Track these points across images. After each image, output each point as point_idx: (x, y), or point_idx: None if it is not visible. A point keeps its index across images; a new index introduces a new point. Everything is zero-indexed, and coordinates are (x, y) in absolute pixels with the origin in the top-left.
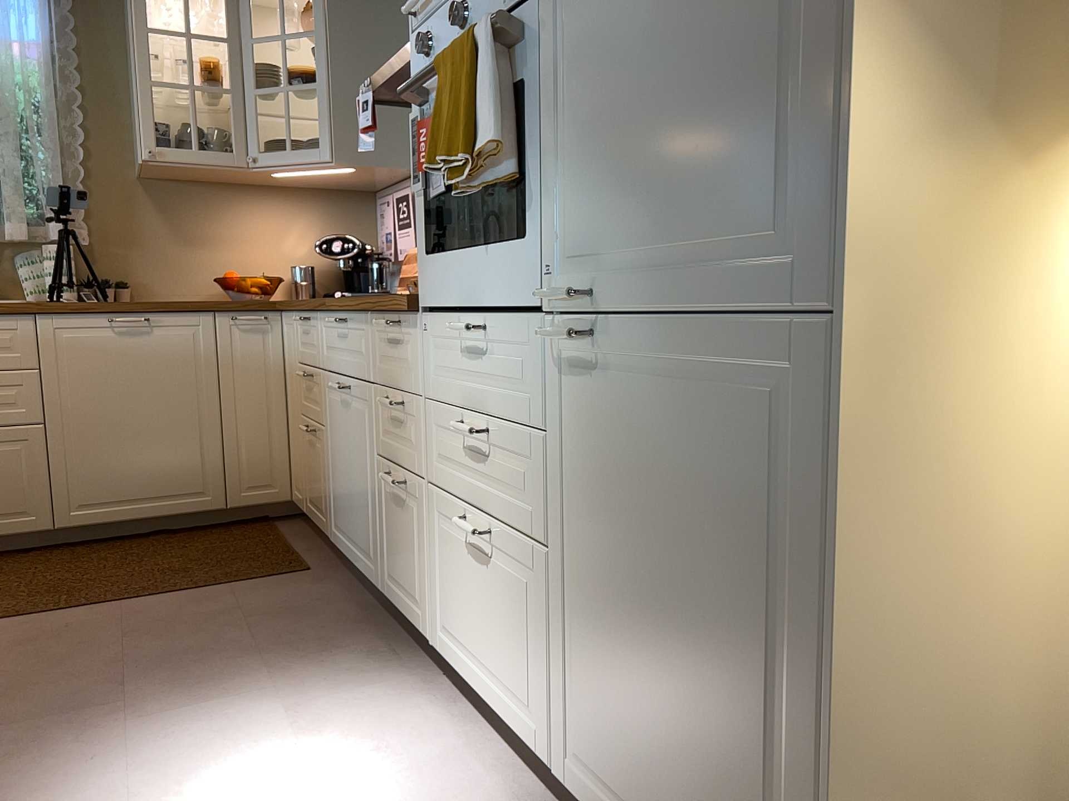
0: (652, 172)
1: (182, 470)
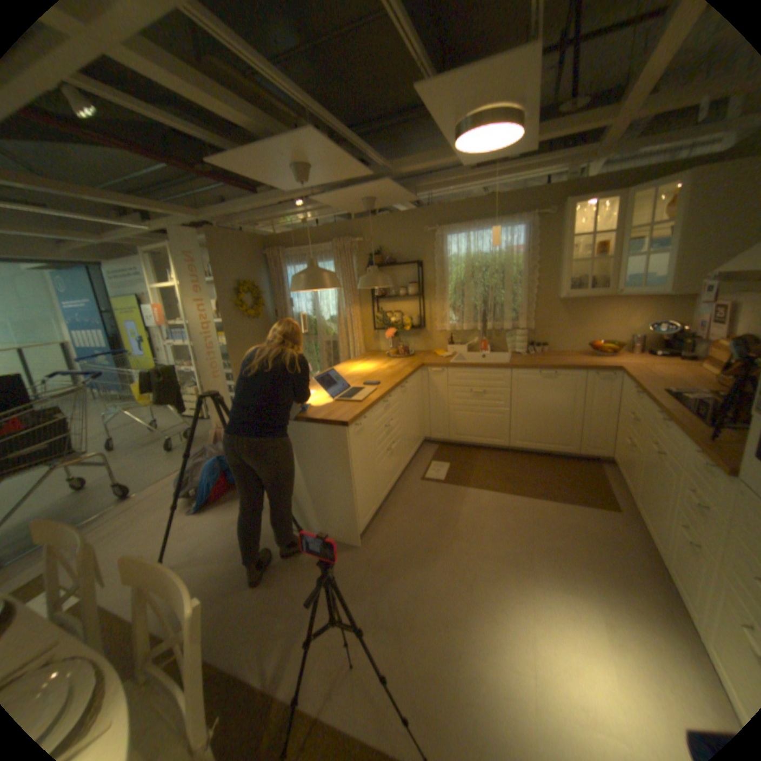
0: None
1: (561, 435)
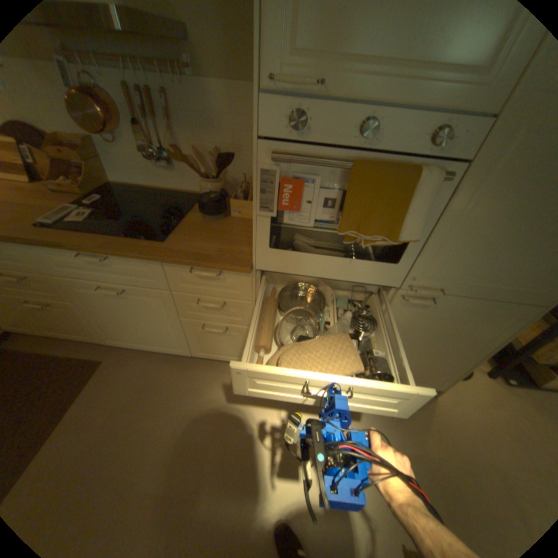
0: (496, 263)
1: None
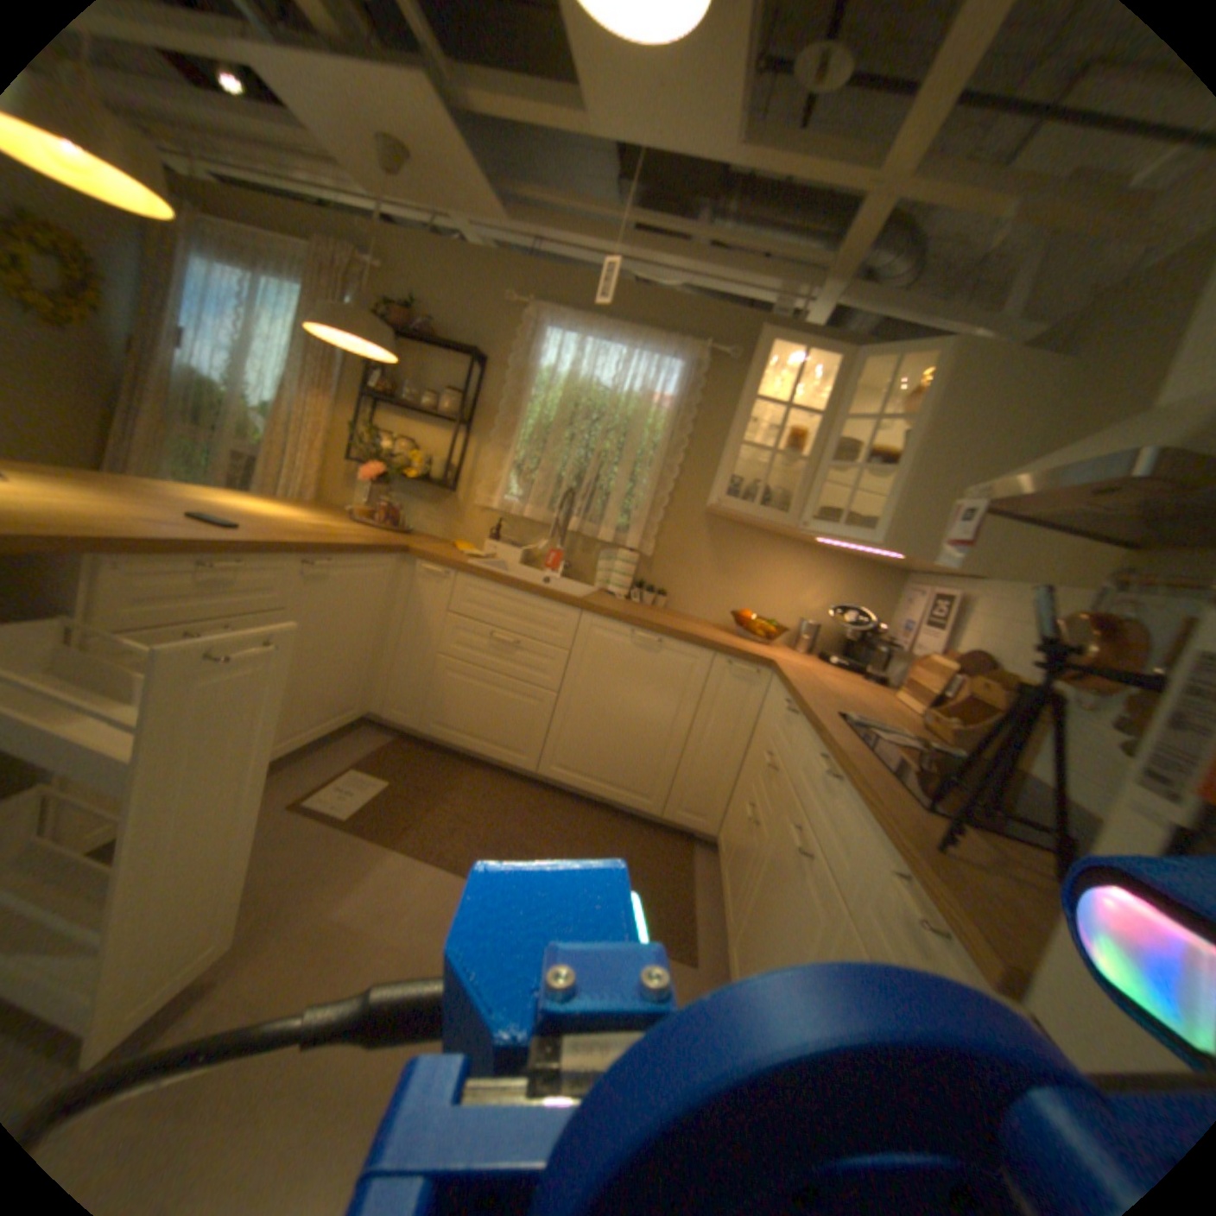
0: None
1: (637, 772)
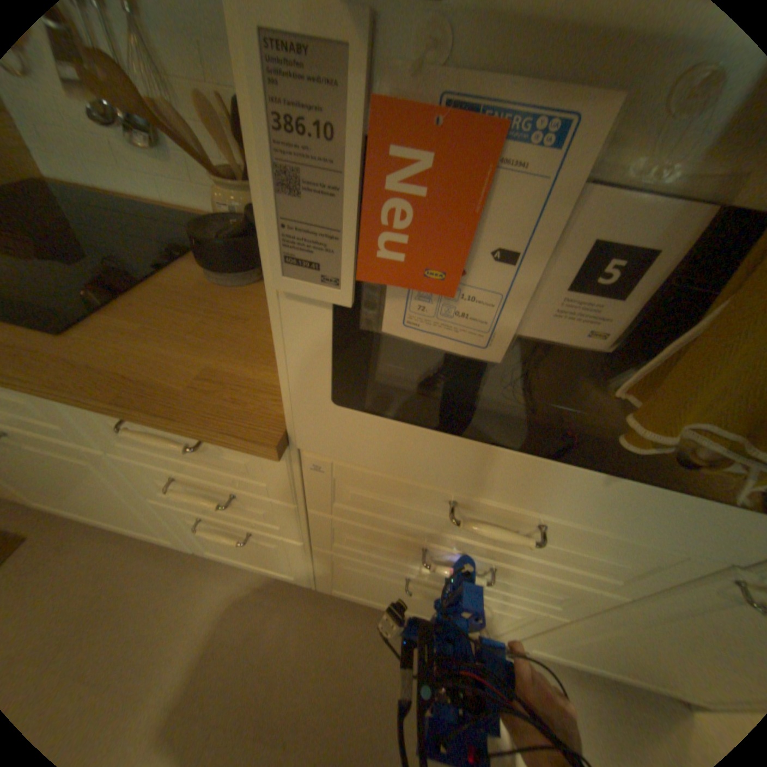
0: None
1: None
